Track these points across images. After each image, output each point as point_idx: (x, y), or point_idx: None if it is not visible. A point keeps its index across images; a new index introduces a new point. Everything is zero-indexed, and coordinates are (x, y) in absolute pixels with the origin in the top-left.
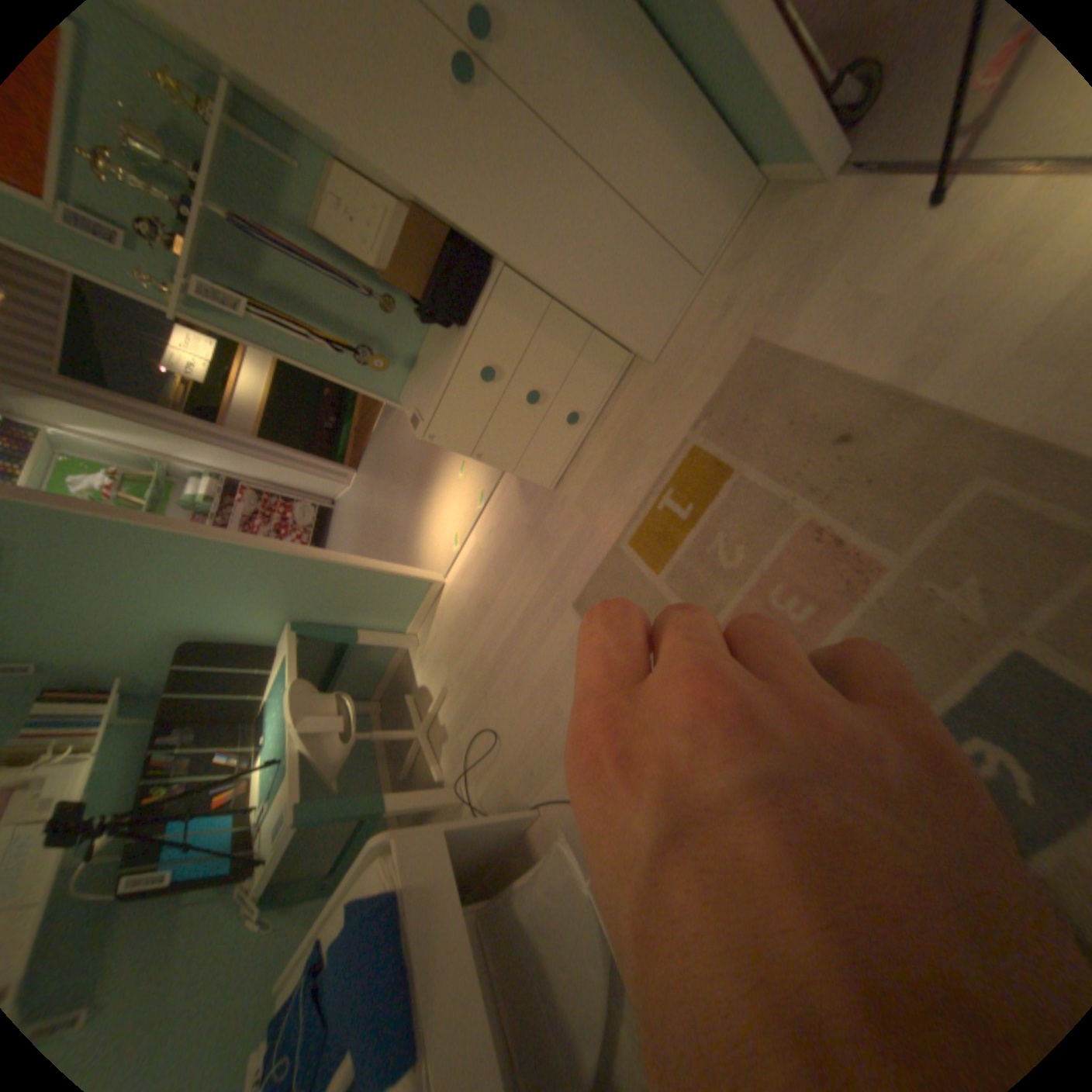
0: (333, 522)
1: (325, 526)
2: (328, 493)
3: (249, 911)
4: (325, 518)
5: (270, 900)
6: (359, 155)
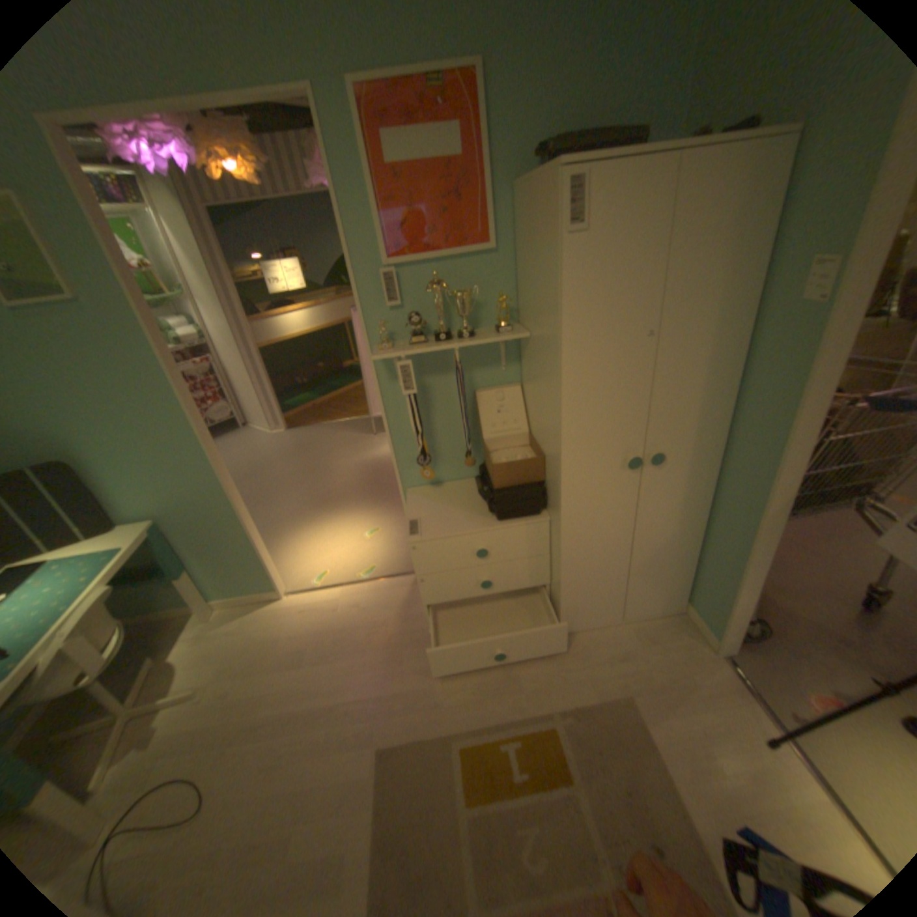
0: (229, 439)
1: (219, 433)
2: (249, 419)
3: None
4: (225, 429)
5: None
6: (559, 438)
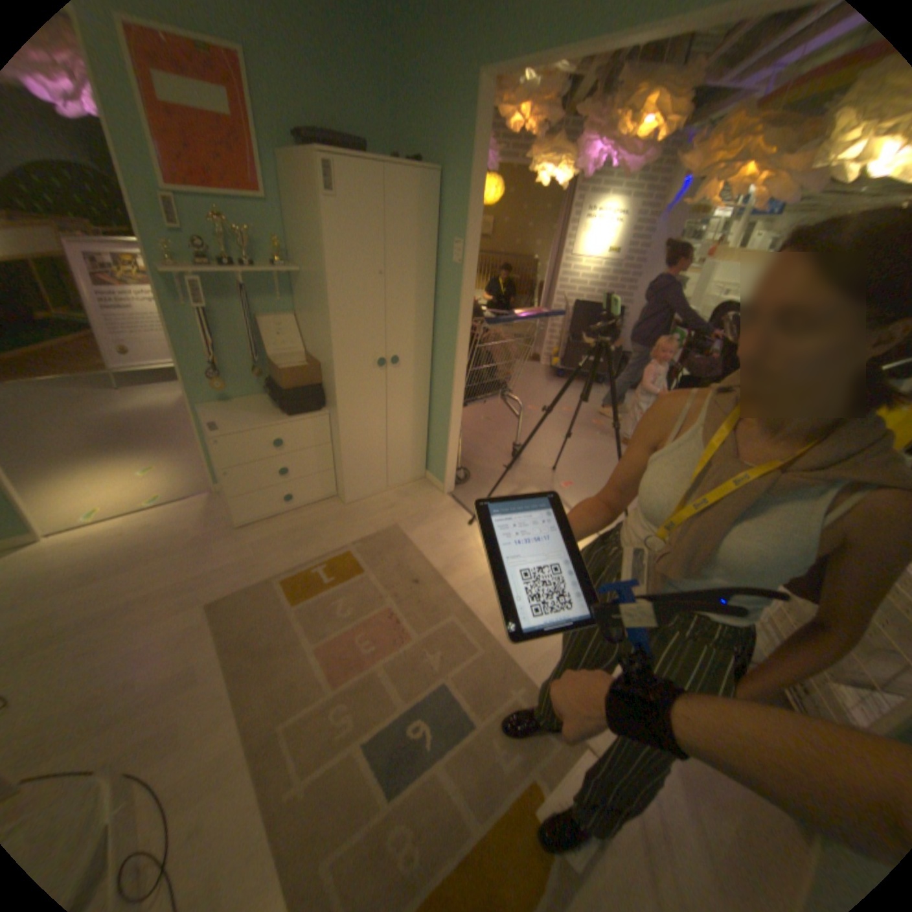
0: None
1: None
2: None
3: None
4: None
5: None
6: (330, 343)
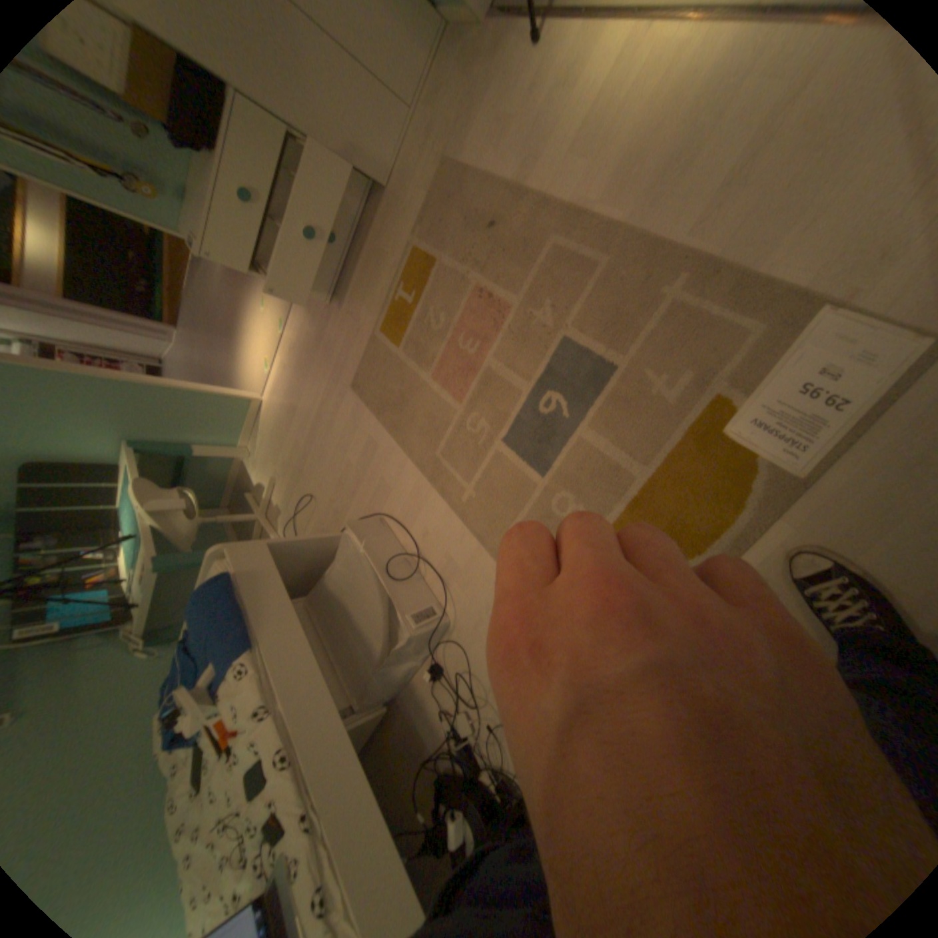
0: None
1: None
2: (152, 352)
3: (135, 648)
4: None
5: (152, 639)
6: None
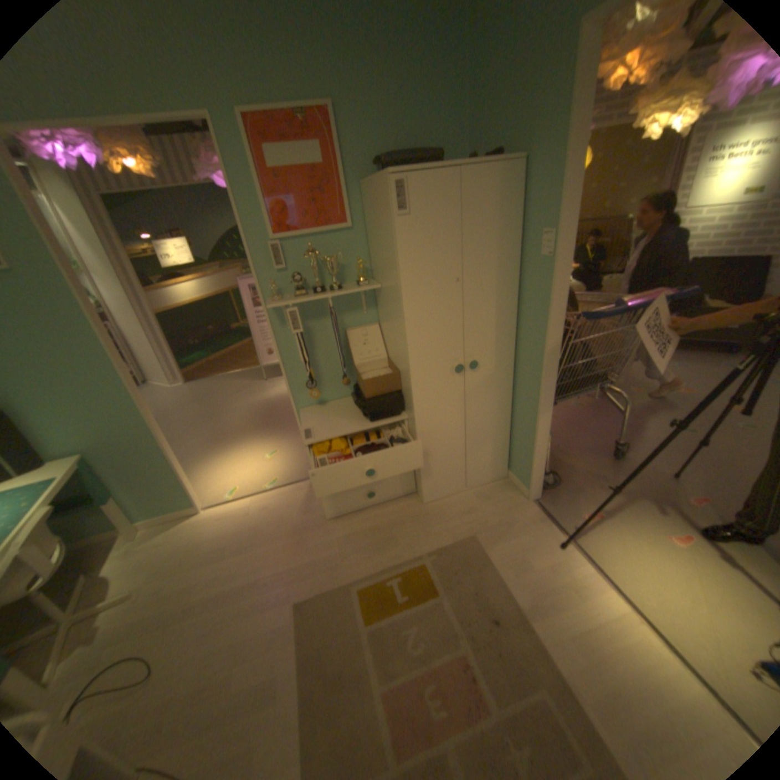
0: None
1: None
2: (147, 377)
3: None
4: None
5: None
6: (406, 355)
